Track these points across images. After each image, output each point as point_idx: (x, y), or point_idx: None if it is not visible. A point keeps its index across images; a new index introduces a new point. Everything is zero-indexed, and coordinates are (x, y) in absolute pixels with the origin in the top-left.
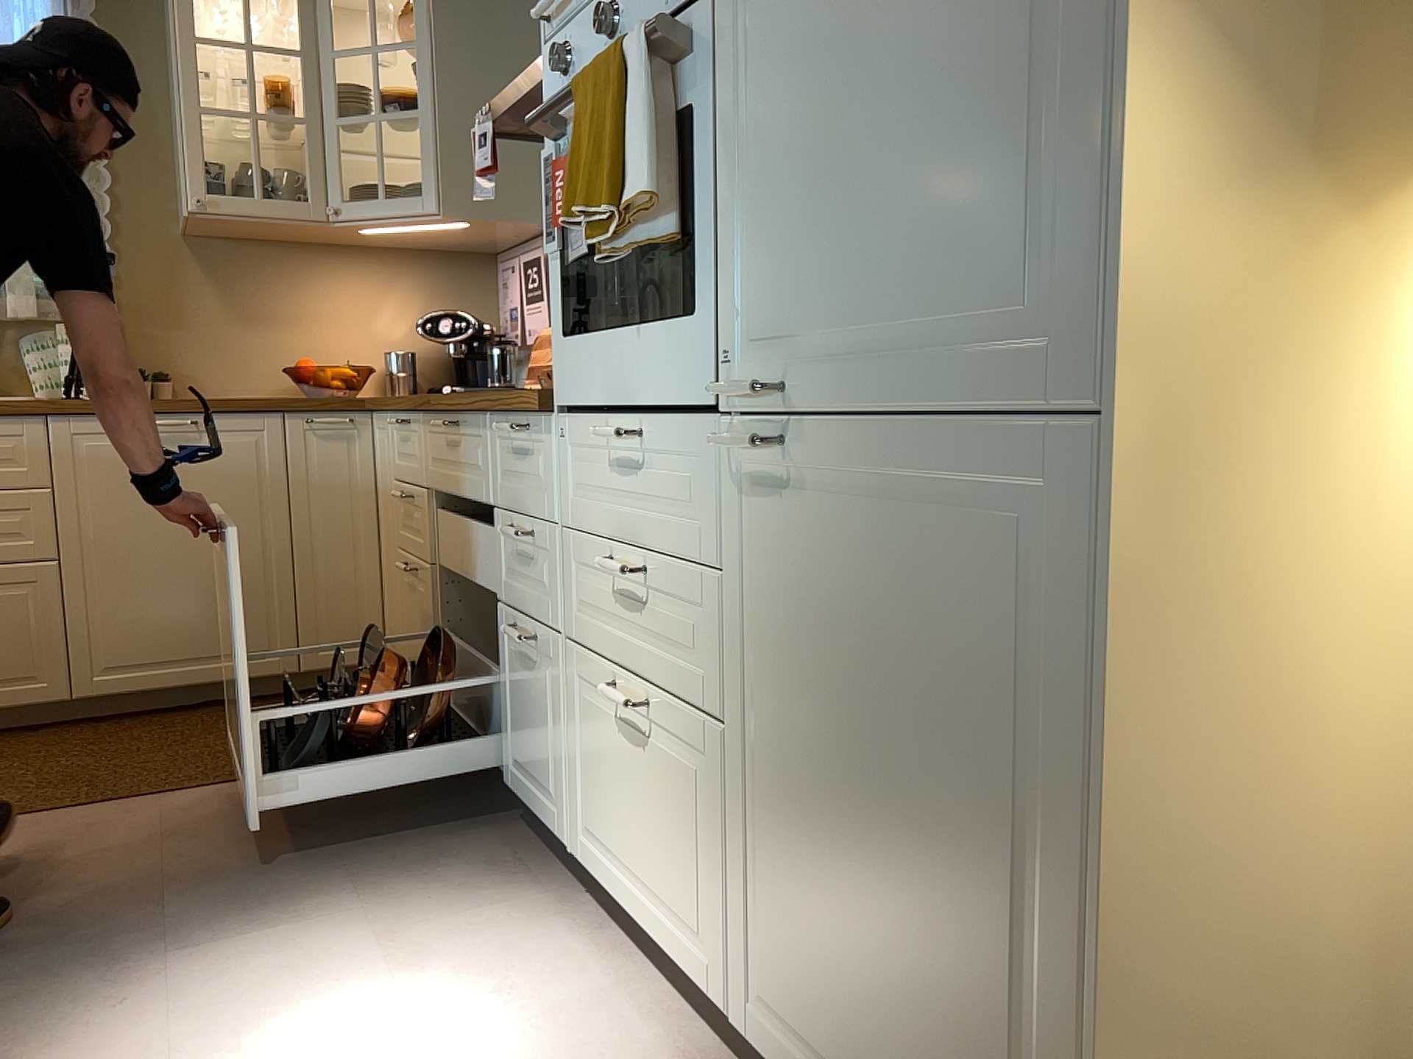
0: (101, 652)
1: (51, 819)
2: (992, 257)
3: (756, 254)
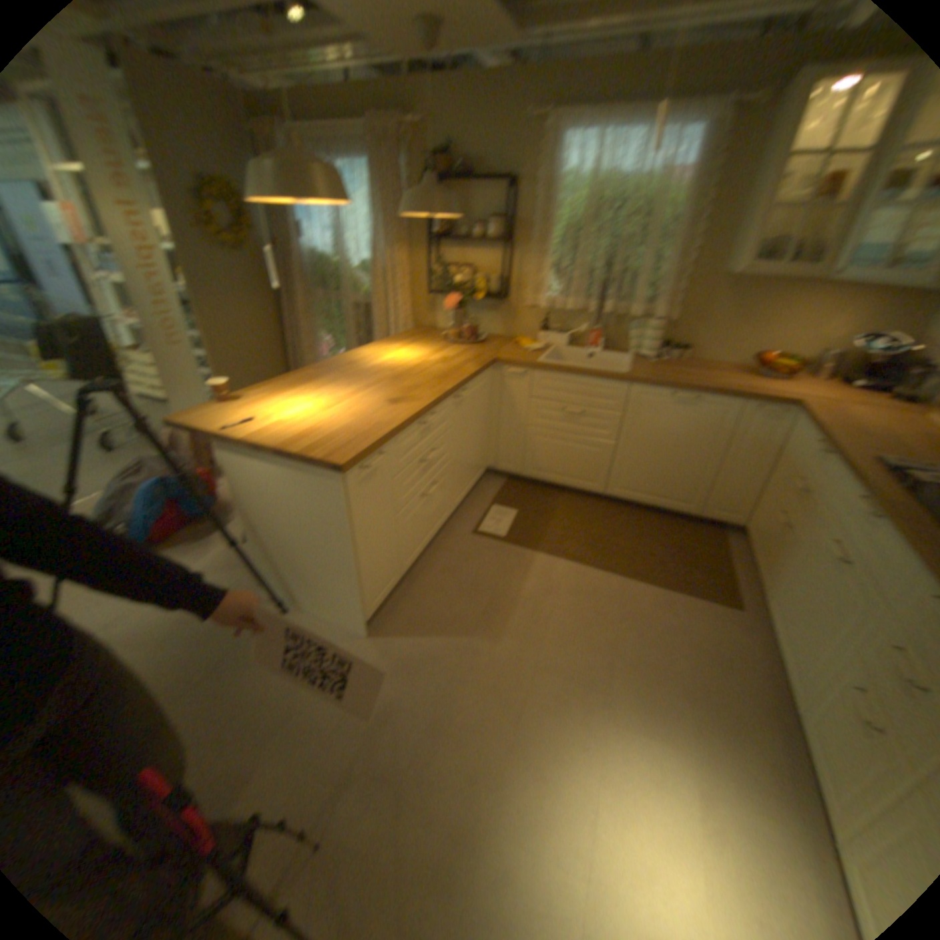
0: (621, 481)
1: (585, 569)
2: None
3: None
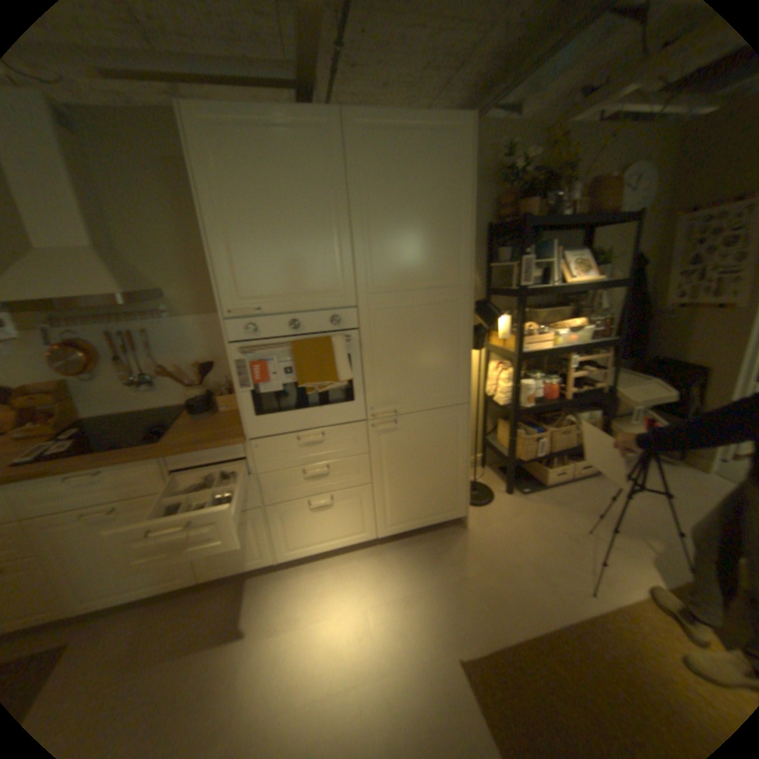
0: None
1: None
2: (446, 385)
3: (378, 387)
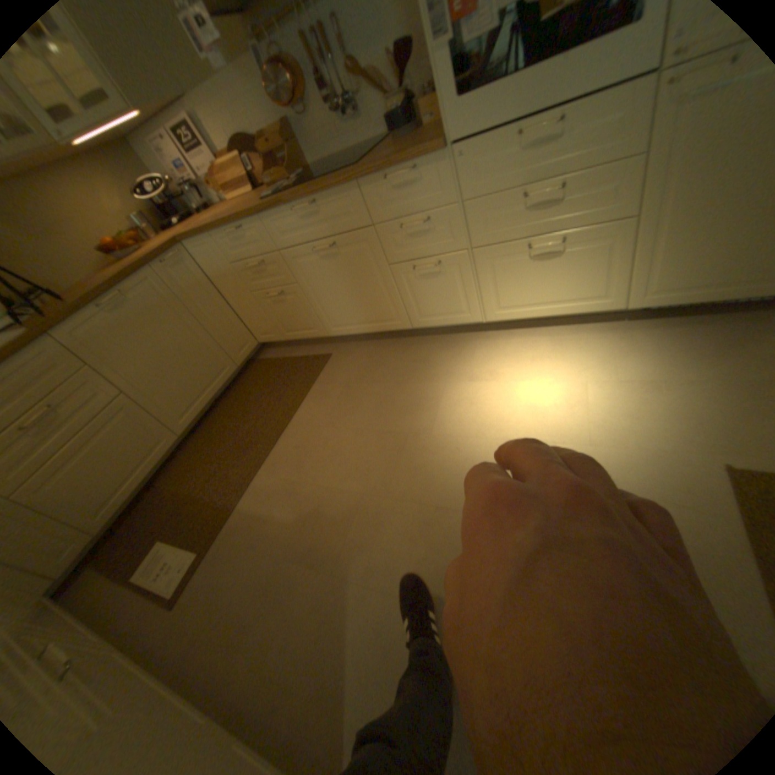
0: (172, 412)
1: (271, 458)
2: None
3: None
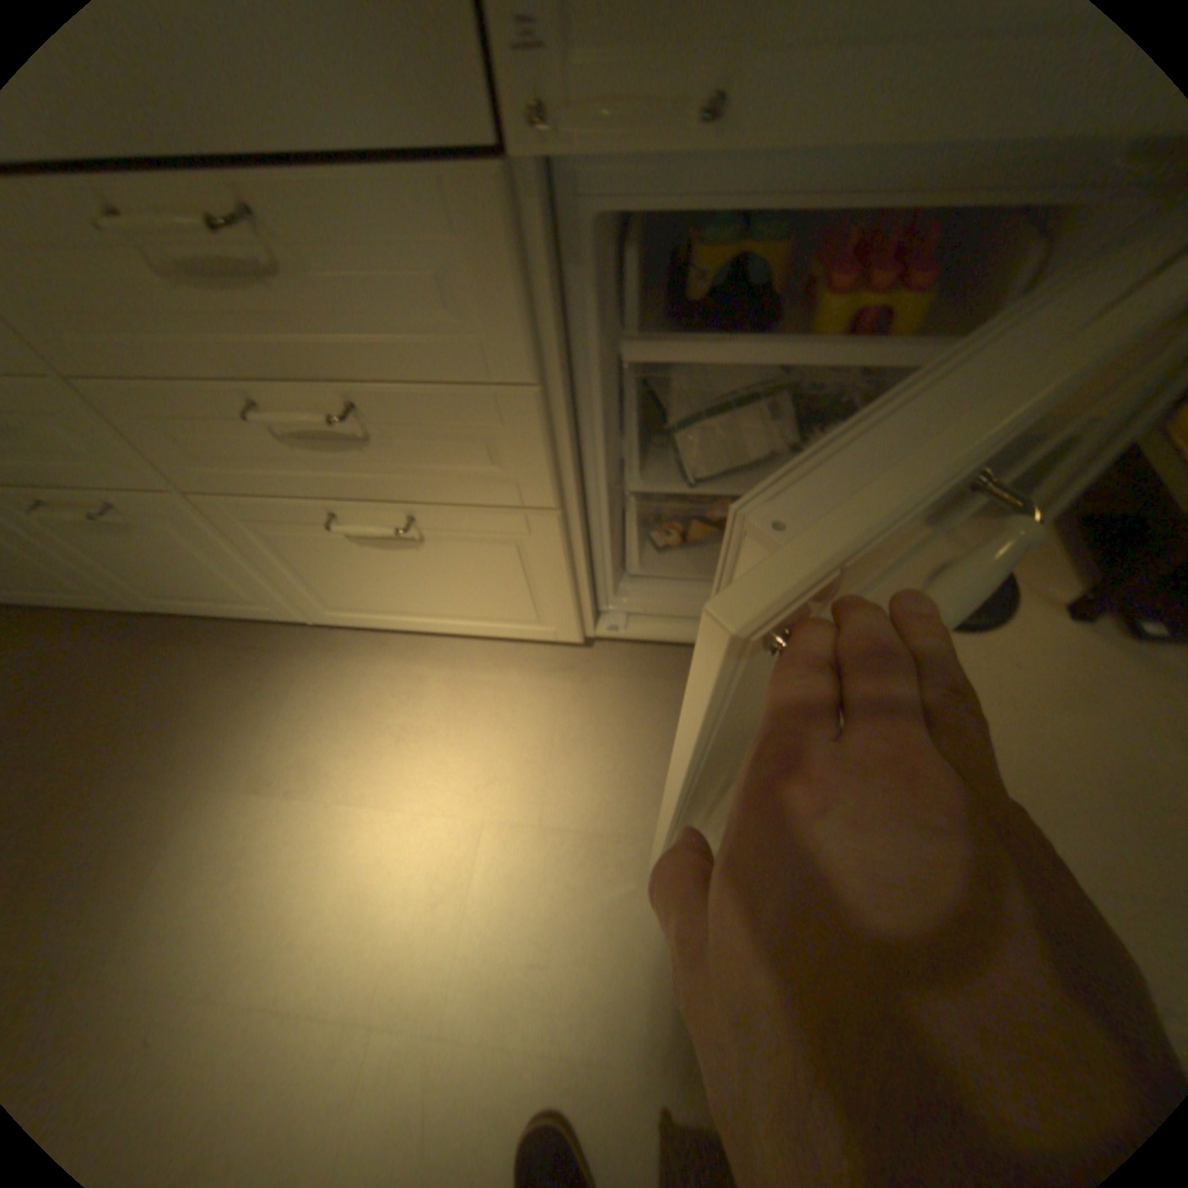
0: None
1: None
2: None
3: None
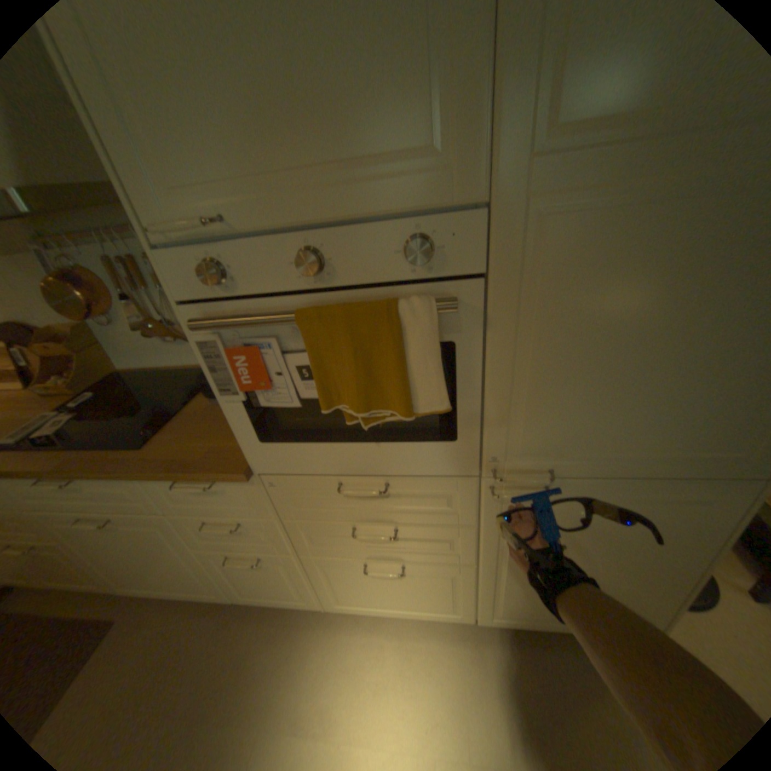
0: None
1: None
2: (715, 435)
3: (517, 420)
